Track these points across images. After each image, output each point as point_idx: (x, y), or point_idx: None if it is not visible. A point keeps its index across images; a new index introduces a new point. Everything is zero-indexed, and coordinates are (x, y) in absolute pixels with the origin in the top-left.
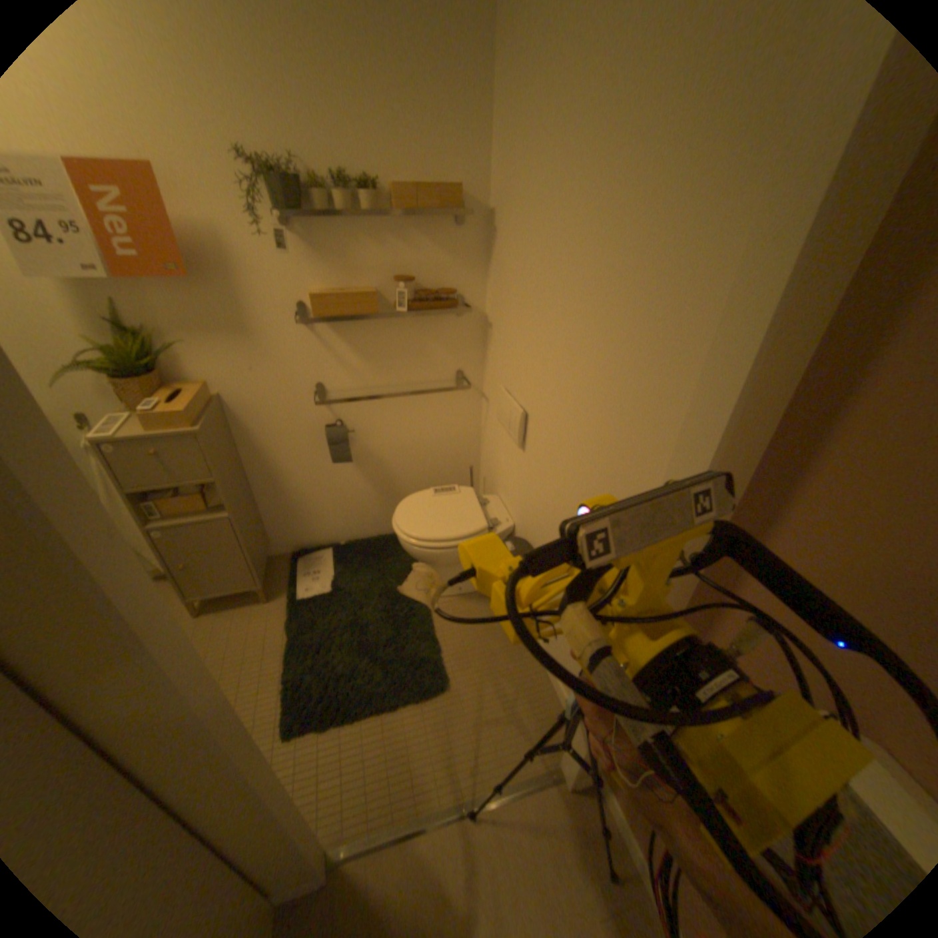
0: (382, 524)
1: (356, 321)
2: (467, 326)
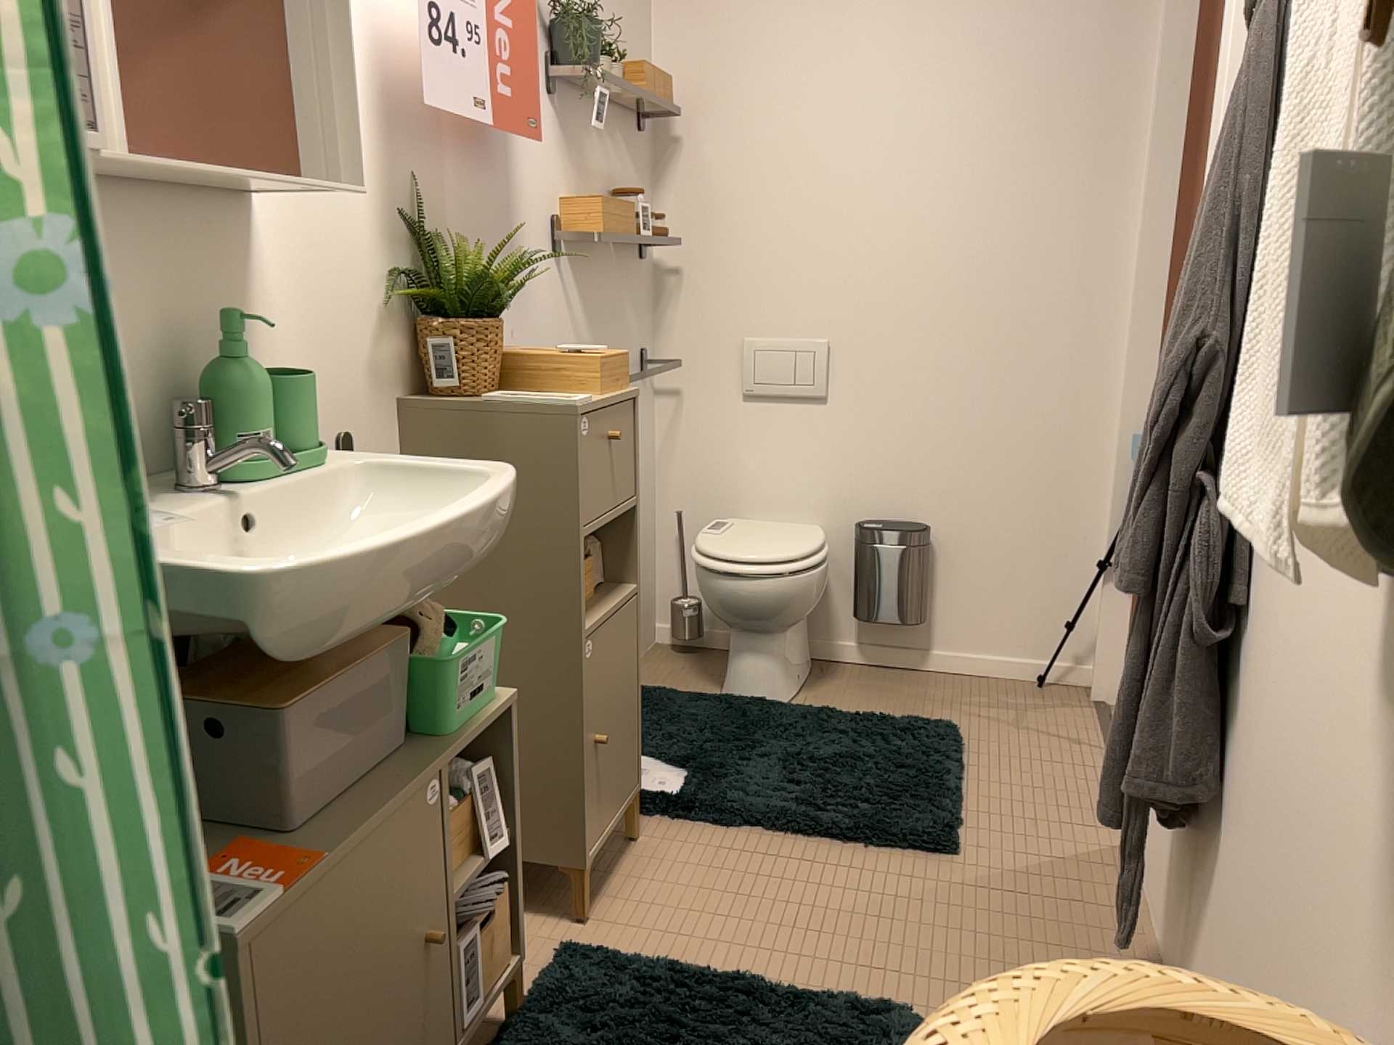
0: None
1: (587, 257)
2: (646, 277)
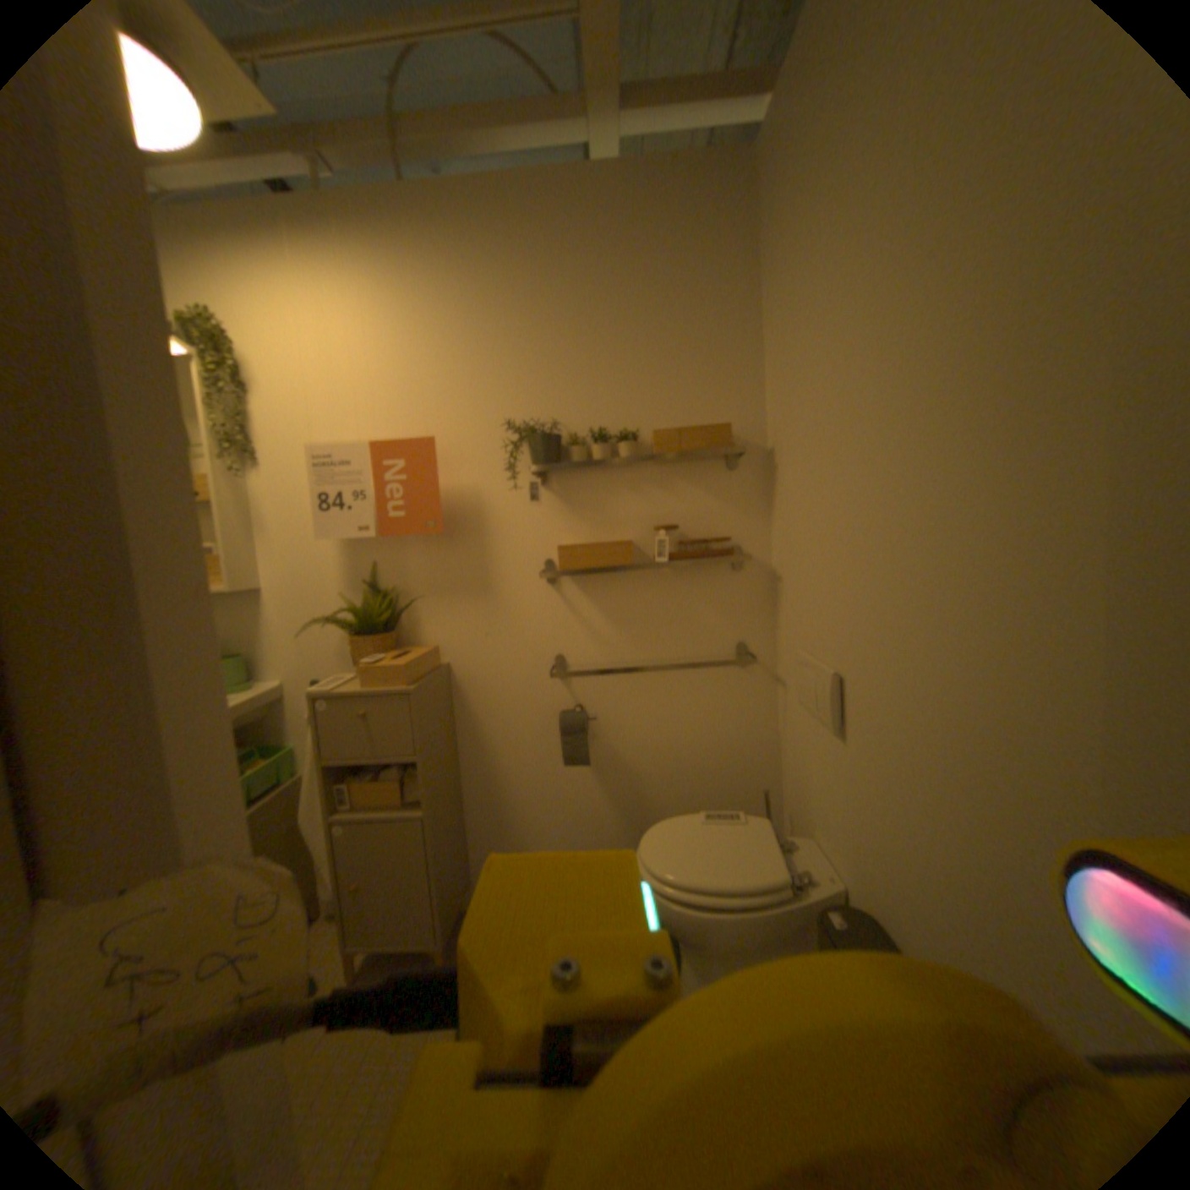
0: None
1: (609, 577)
2: (751, 580)
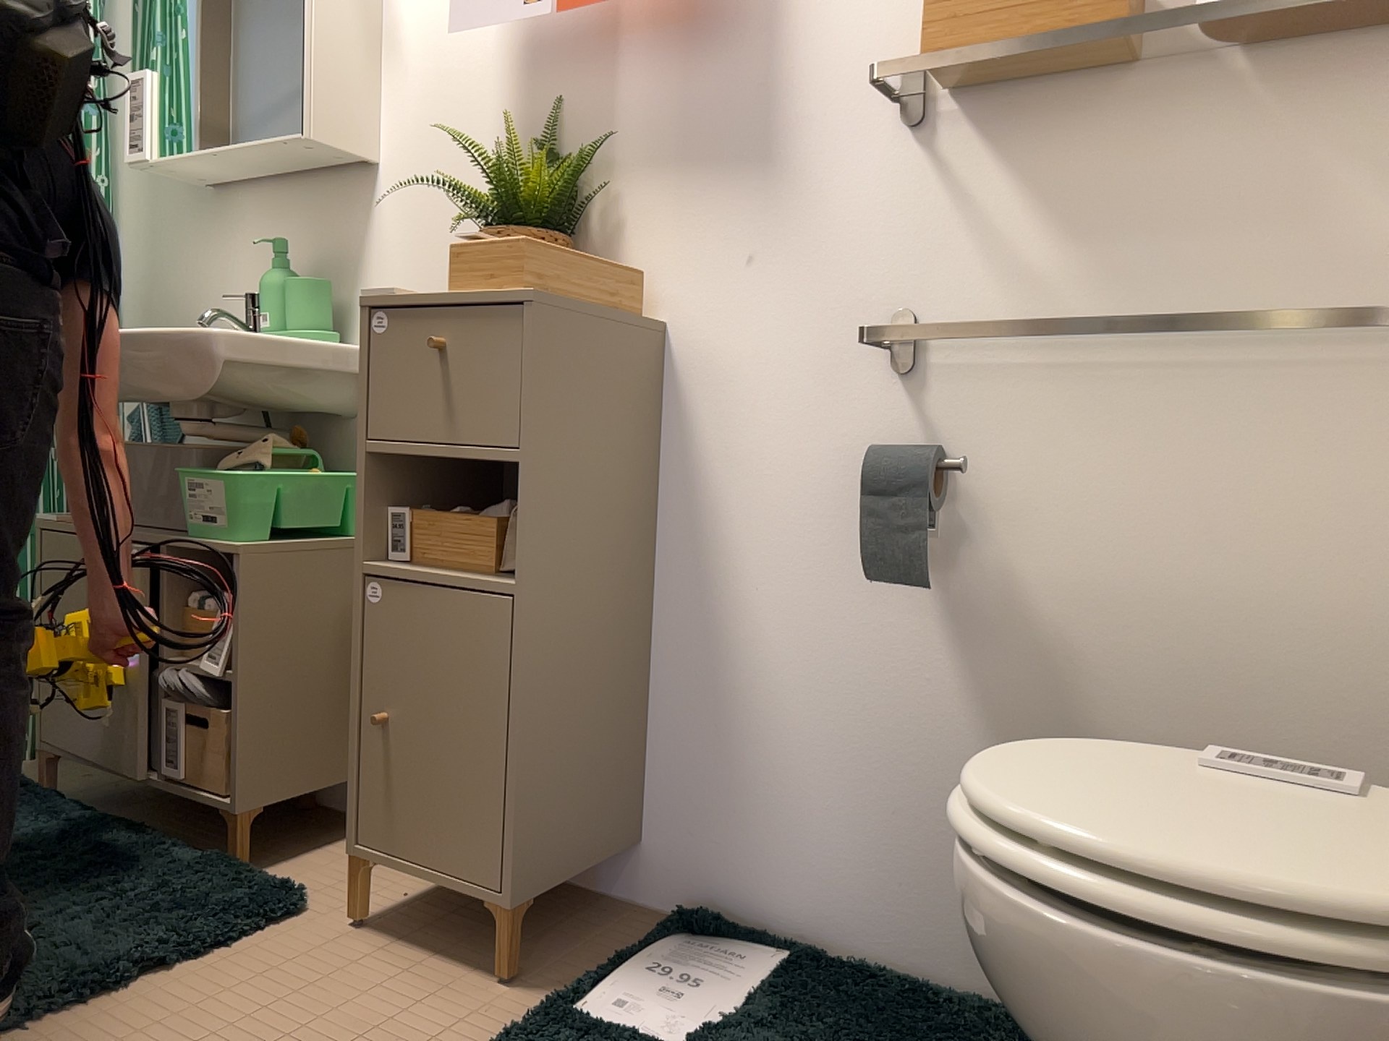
0: None
1: (1053, 110)
2: None
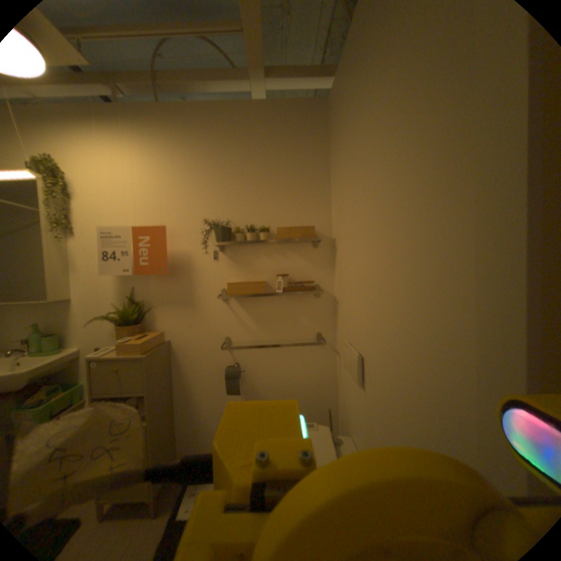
0: None
1: (254, 298)
2: (323, 302)
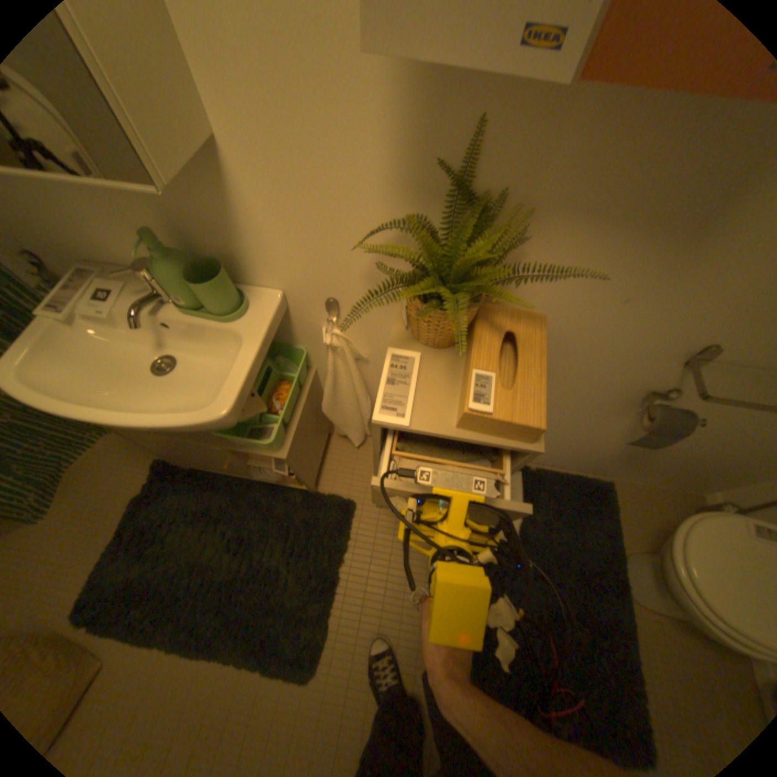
0: (592, 468)
1: None
2: None
